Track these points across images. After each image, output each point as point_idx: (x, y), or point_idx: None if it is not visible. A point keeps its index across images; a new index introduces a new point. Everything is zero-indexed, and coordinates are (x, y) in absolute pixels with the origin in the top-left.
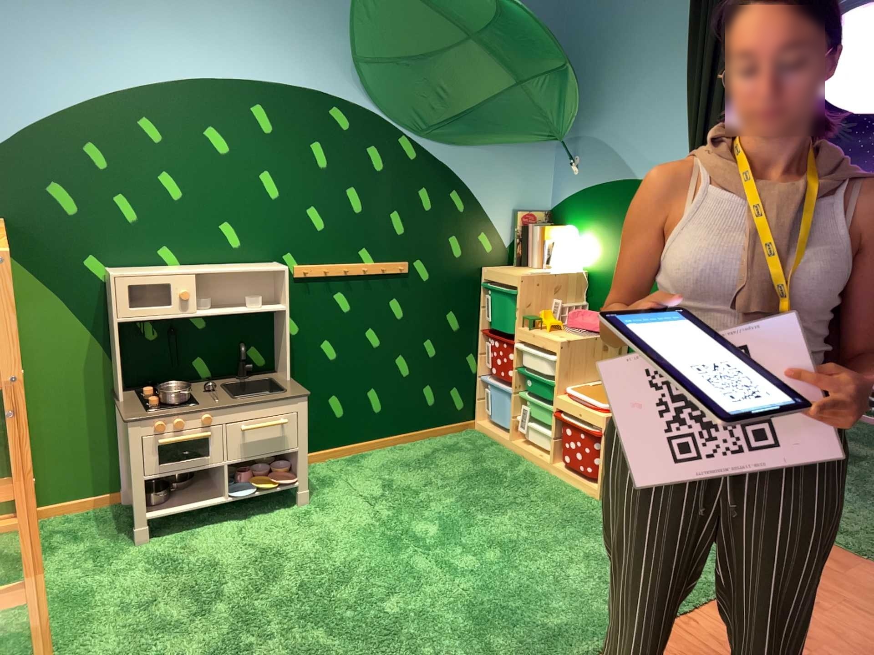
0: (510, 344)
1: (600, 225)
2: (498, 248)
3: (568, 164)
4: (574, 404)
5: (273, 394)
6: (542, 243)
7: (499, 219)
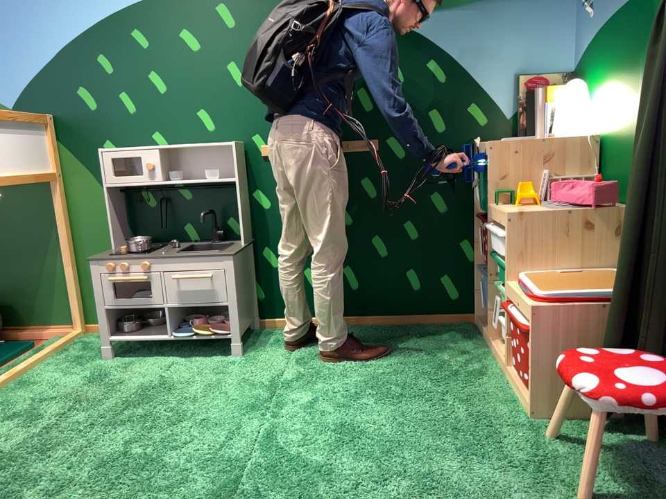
0: (485, 224)
1: (614, 67)
2: (498, 118)
3: (581, 0)
4: (518, 293)
5: (203, 253)
6: (545, 106)
7: (498, 85)
